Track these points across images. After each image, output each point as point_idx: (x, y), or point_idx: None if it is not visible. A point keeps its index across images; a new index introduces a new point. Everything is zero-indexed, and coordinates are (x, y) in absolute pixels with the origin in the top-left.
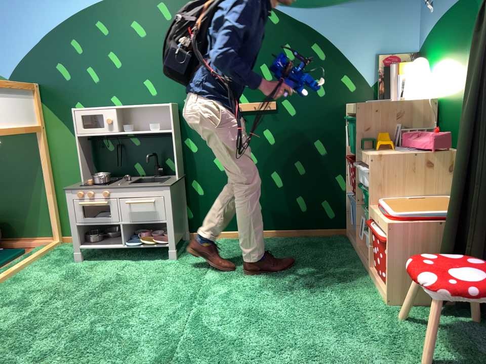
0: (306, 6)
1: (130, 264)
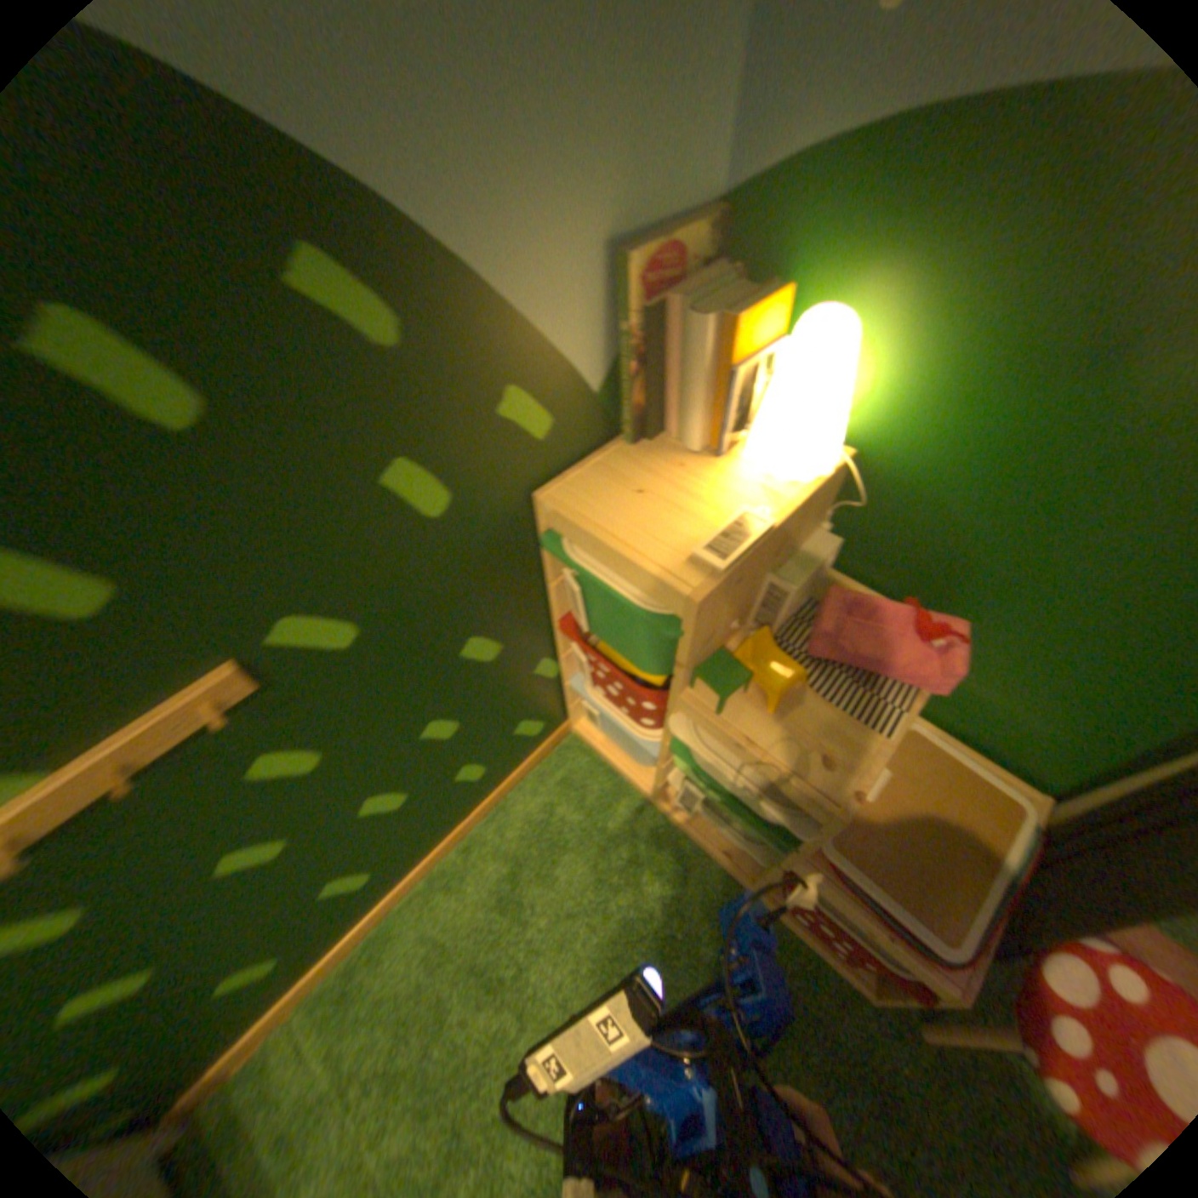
0: None
1: None
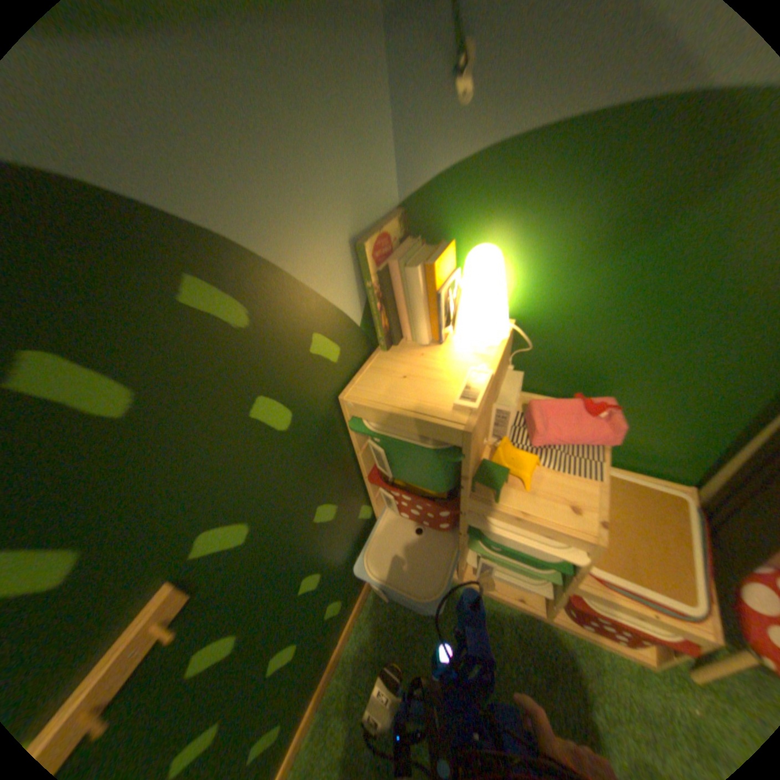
0: None
1: None
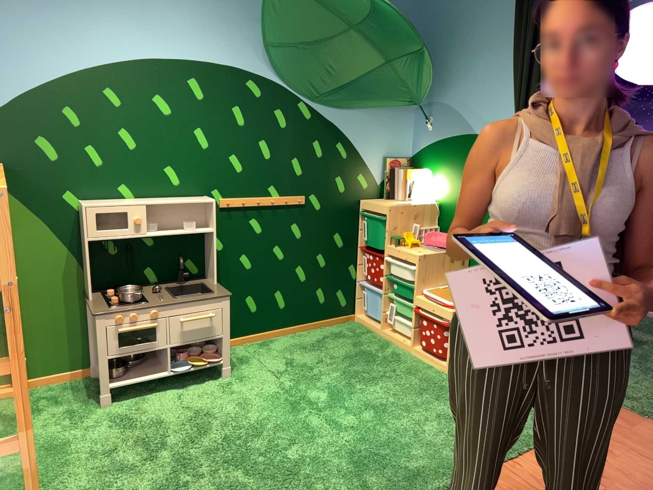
0: (334, 109)
1: (183, 389)
